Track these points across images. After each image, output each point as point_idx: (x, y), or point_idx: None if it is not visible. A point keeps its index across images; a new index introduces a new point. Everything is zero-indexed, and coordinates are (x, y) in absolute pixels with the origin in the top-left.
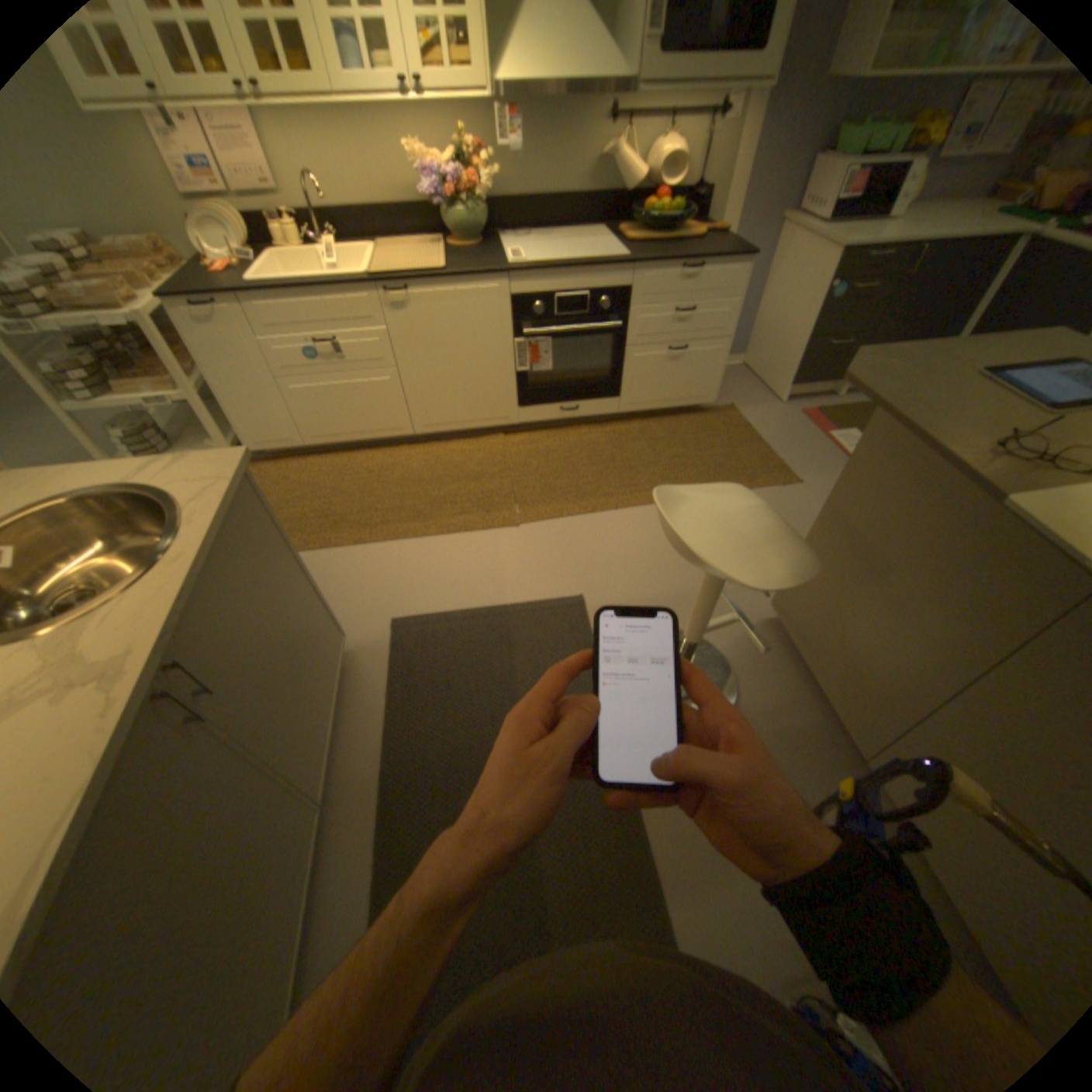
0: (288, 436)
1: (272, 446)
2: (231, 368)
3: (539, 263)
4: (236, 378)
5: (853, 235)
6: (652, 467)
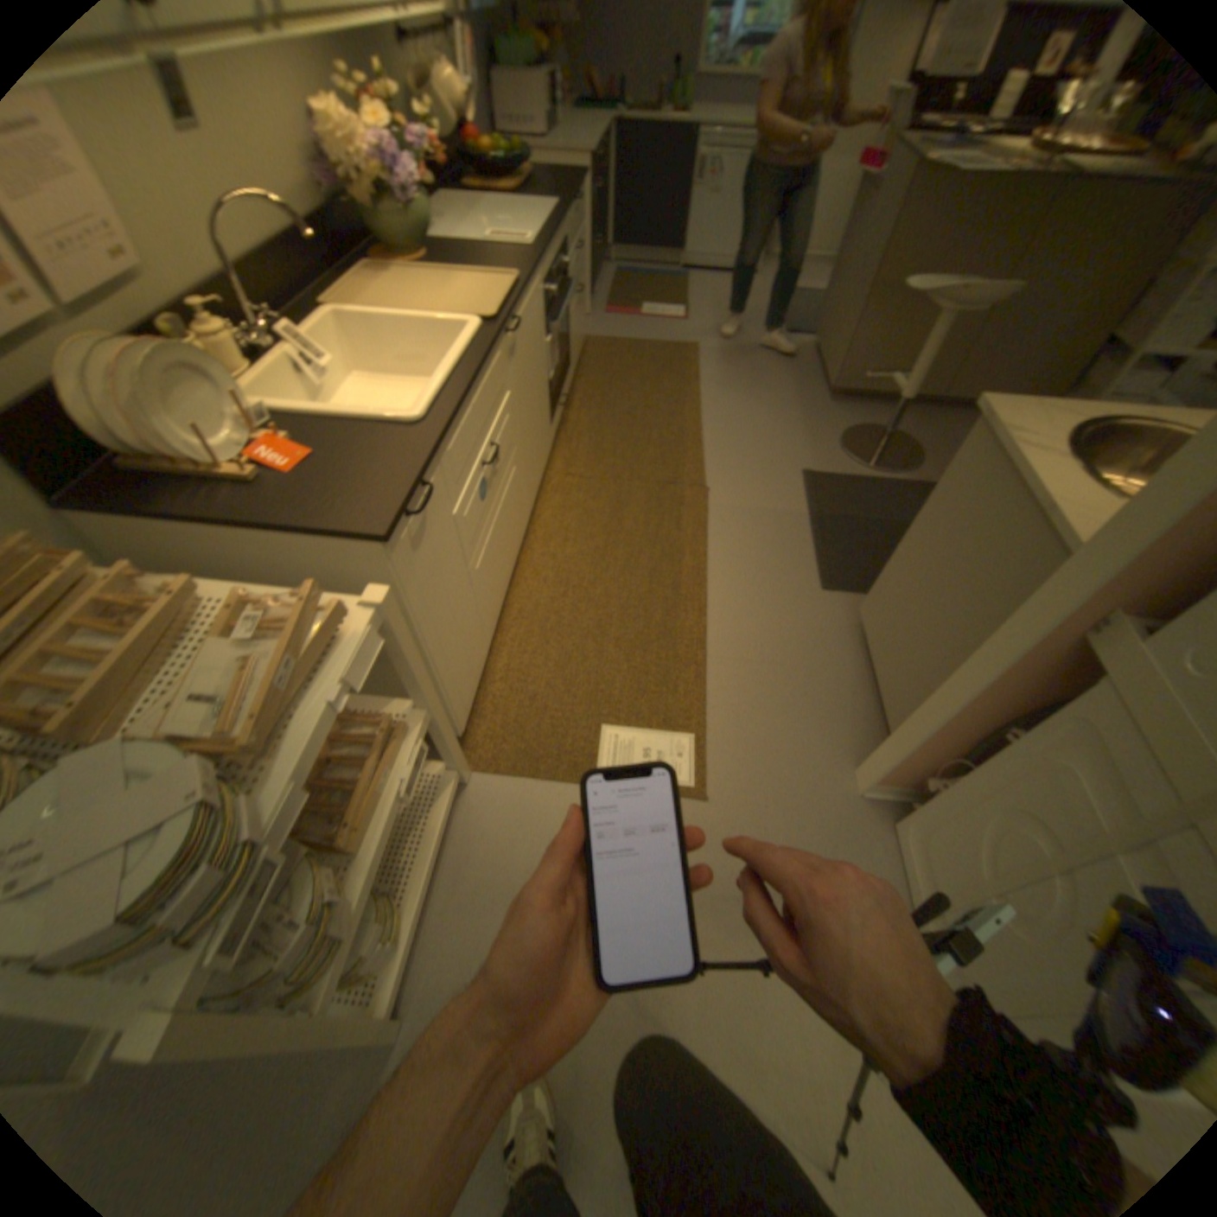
0: (481, 656)
1: (474, 692)
2: (445, 599)
3: (542, 235)
4: (449, 612)
5: (585, 142)
6: (651, 399)
